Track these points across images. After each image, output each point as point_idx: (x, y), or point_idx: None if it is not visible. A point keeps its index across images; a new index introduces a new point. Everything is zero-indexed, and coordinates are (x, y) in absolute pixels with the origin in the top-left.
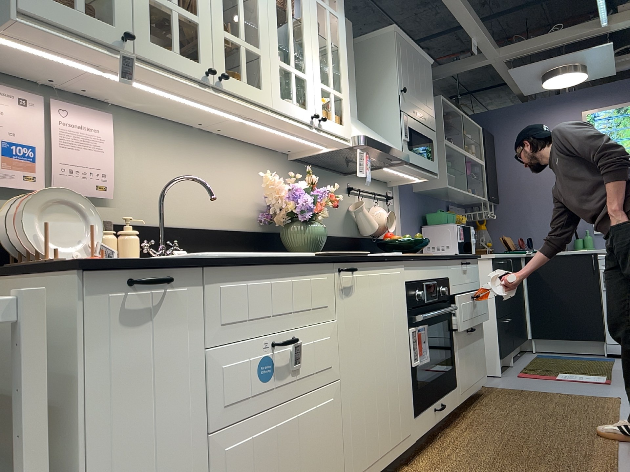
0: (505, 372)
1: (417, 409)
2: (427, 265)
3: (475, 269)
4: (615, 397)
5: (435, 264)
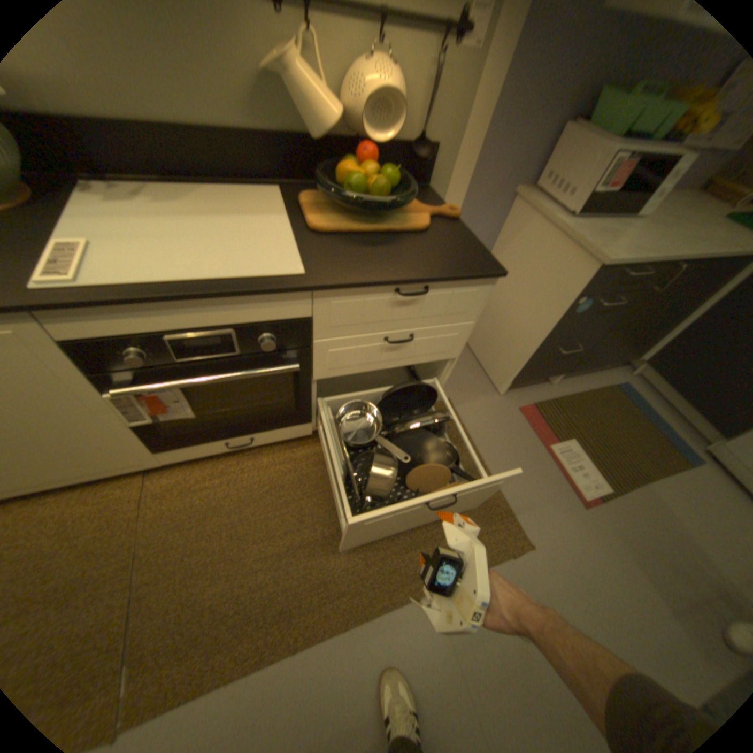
0: (523, 389)
1: (161, 448)
2: (181, 305)
3: (463, 295)
4: (533, 542)
5: (228, 301)
